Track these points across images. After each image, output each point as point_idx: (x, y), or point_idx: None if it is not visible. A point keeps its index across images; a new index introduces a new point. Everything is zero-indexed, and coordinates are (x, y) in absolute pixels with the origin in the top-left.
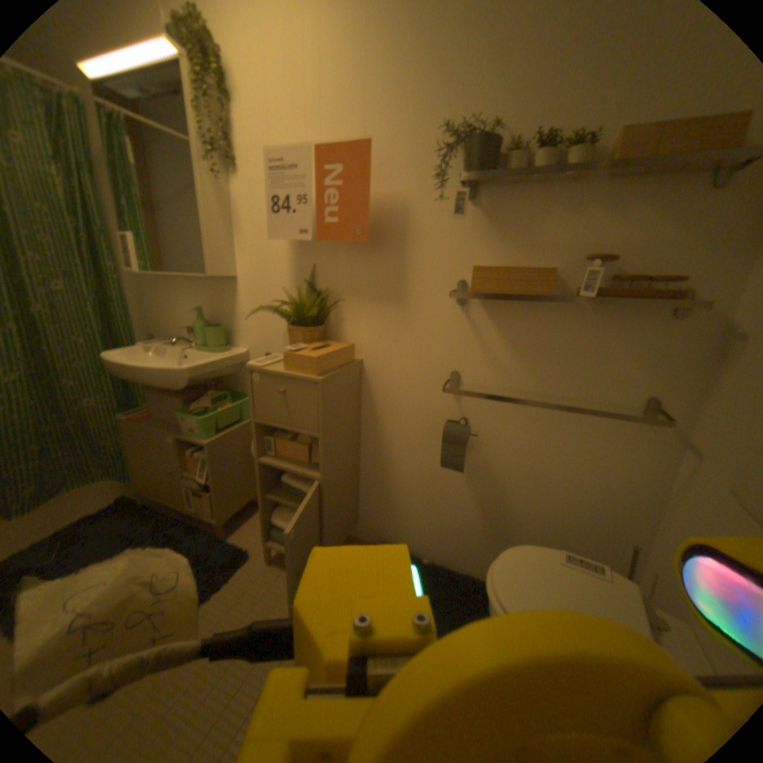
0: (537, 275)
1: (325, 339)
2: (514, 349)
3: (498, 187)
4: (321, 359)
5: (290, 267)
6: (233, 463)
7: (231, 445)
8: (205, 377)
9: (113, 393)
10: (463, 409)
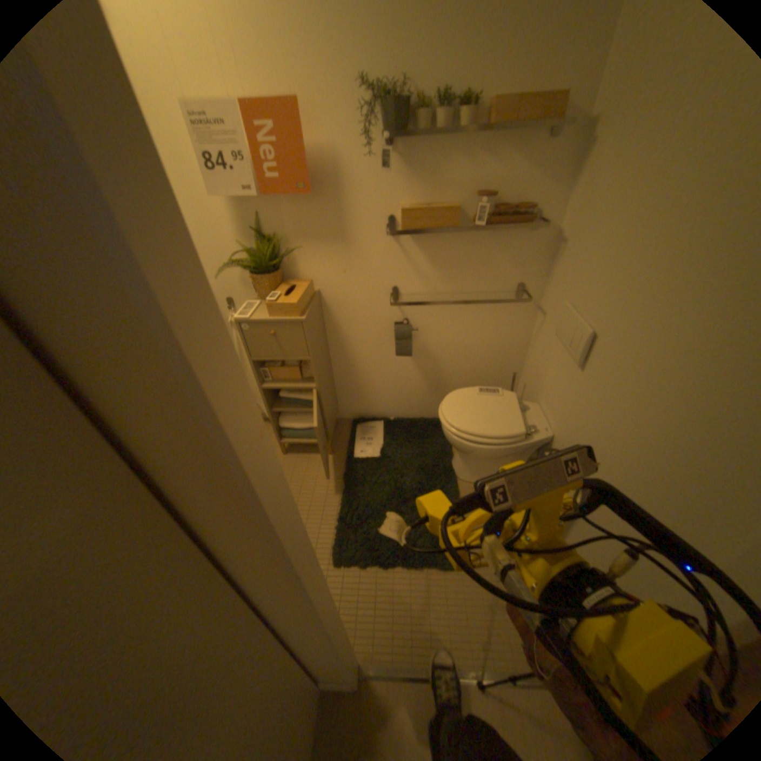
0: (446, 214)
1: (282, 278)
2: (433, 265)
3: (409, 138)
4: (299, 303)
5: (232, 216)
6: None
7: None
8: None
9: None
10: (403, 313)
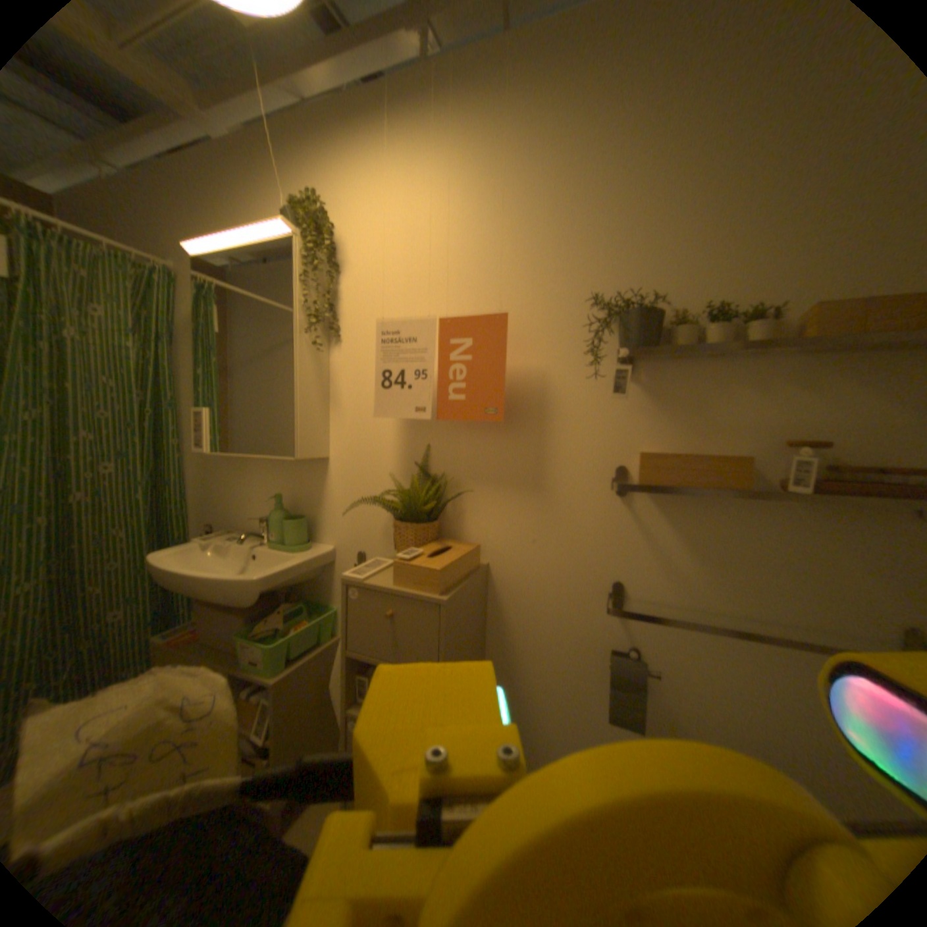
0: (728, 466)
1: (439, 534)
2: (698, 555)
3: (661, 362)
4: (445, 570)
5: (398, 446)
6: (304, 708)
7: (304, 680)
8: (280, 585)
9: (149, 596)
10: (632, 634)
